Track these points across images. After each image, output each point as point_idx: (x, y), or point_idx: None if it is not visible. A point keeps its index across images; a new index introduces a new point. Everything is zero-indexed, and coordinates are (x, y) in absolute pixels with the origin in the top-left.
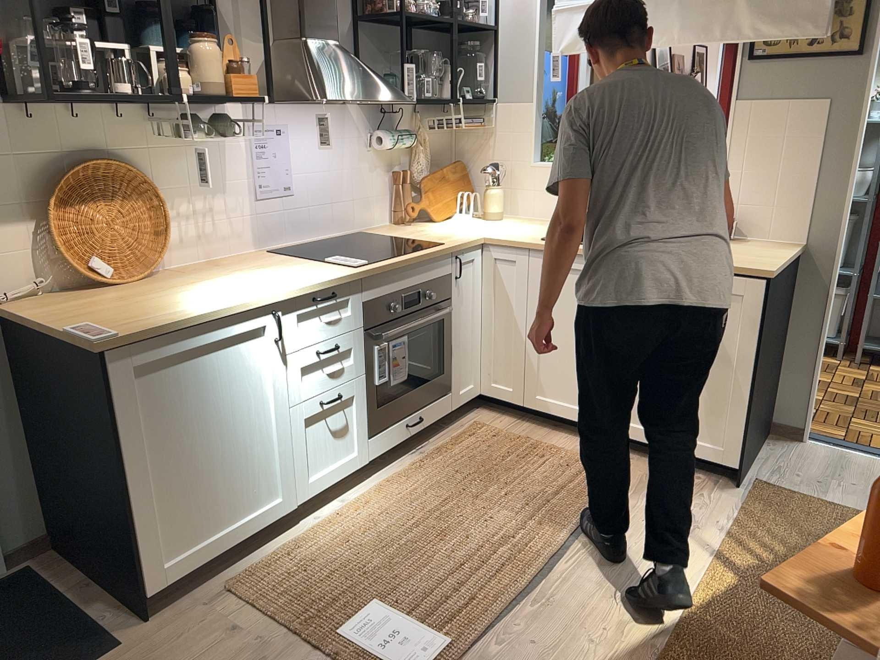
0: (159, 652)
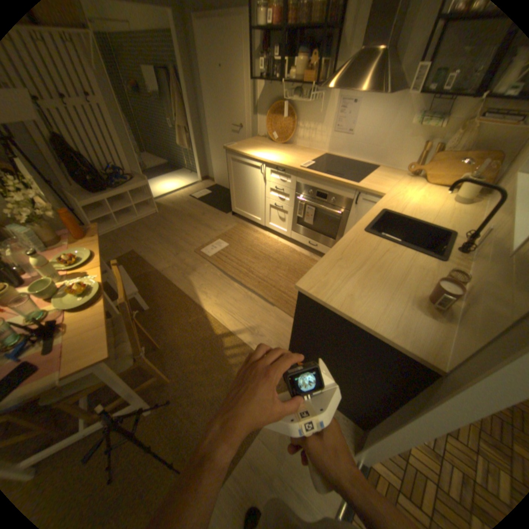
0: (222, 218)
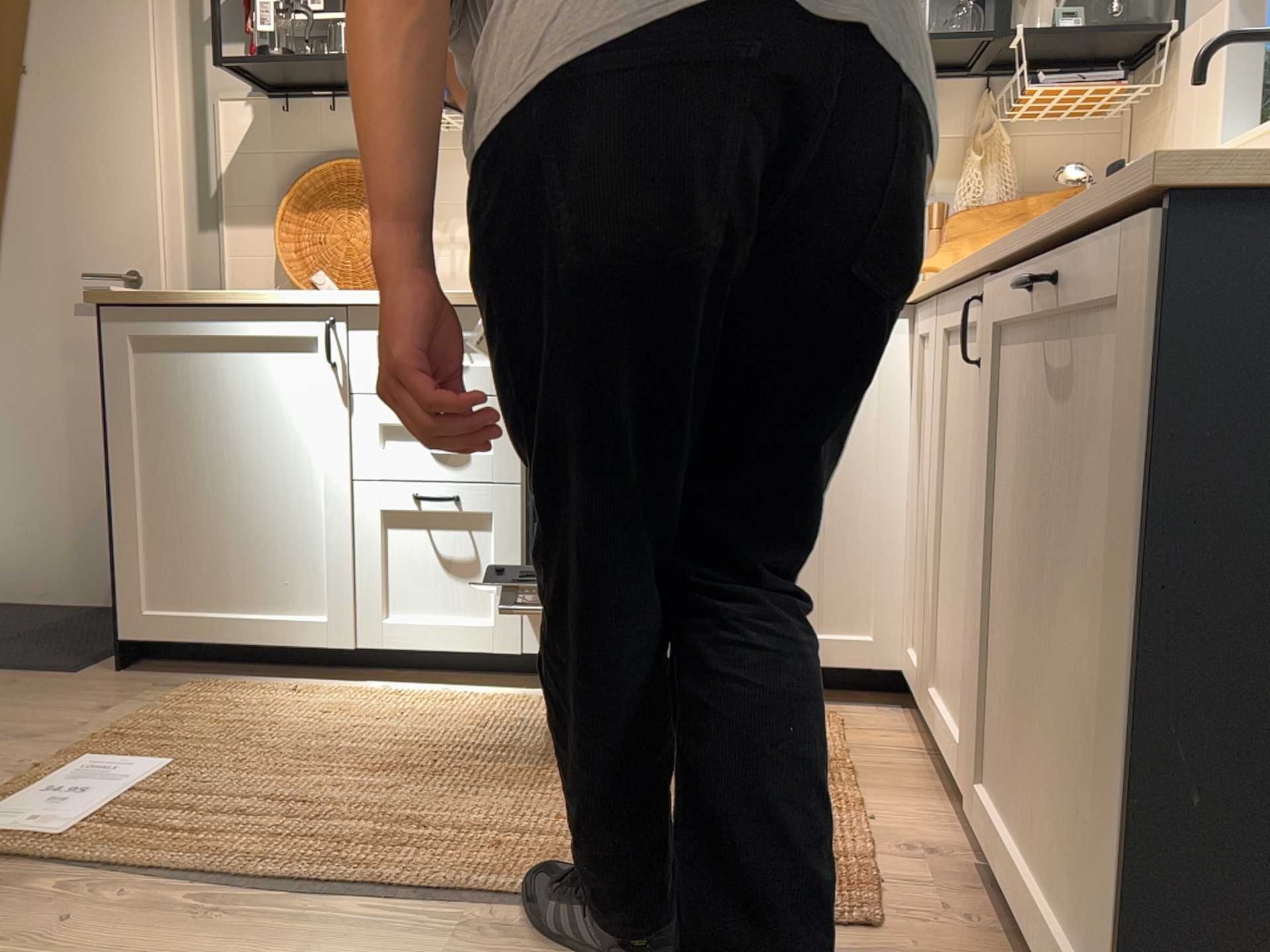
0: (58, 691)
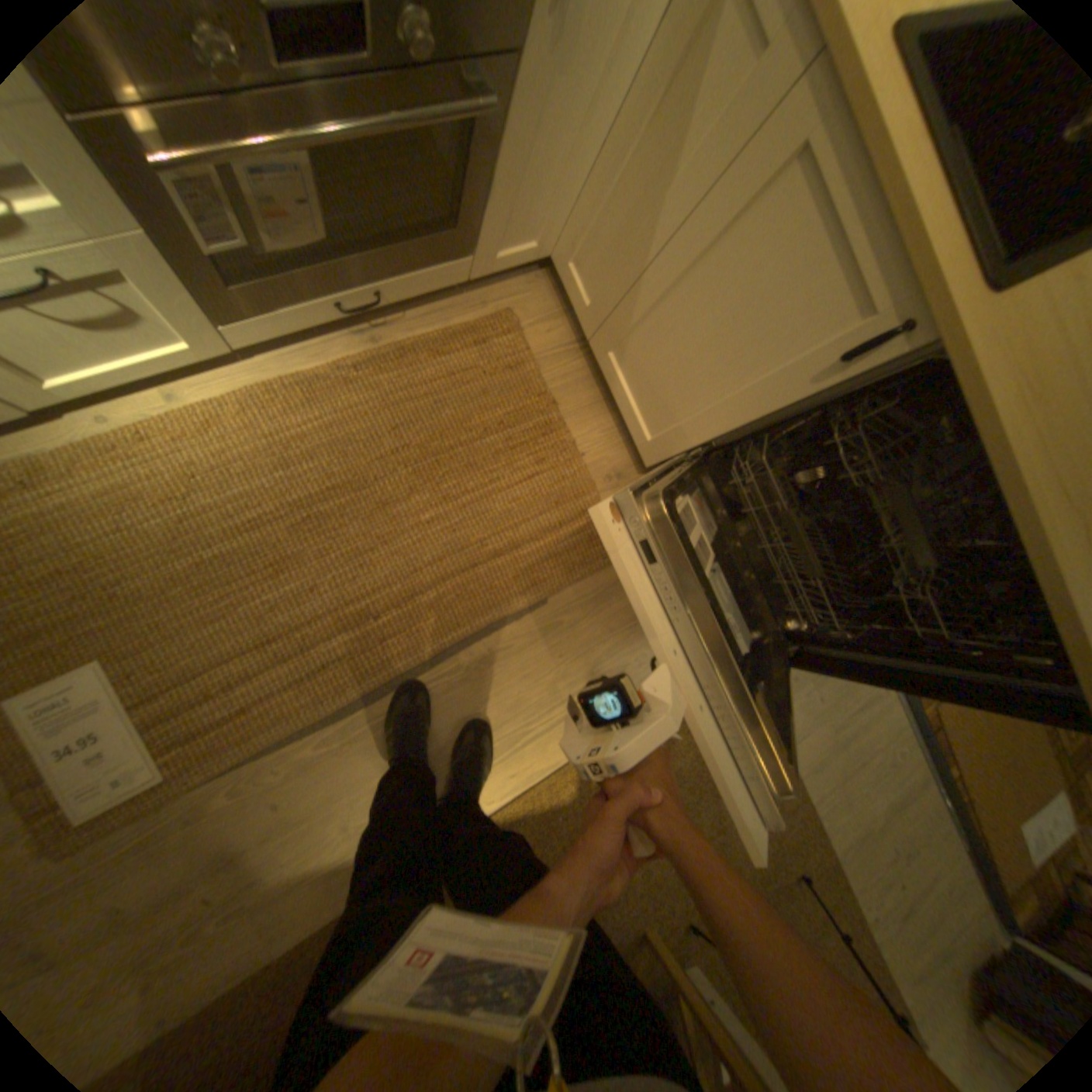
0: None
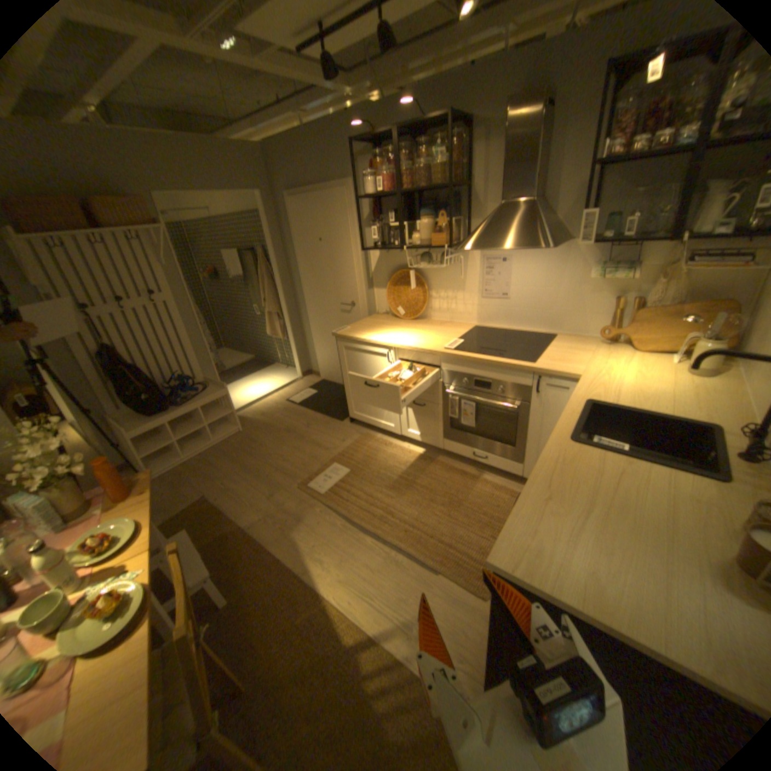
0: (336, 429)
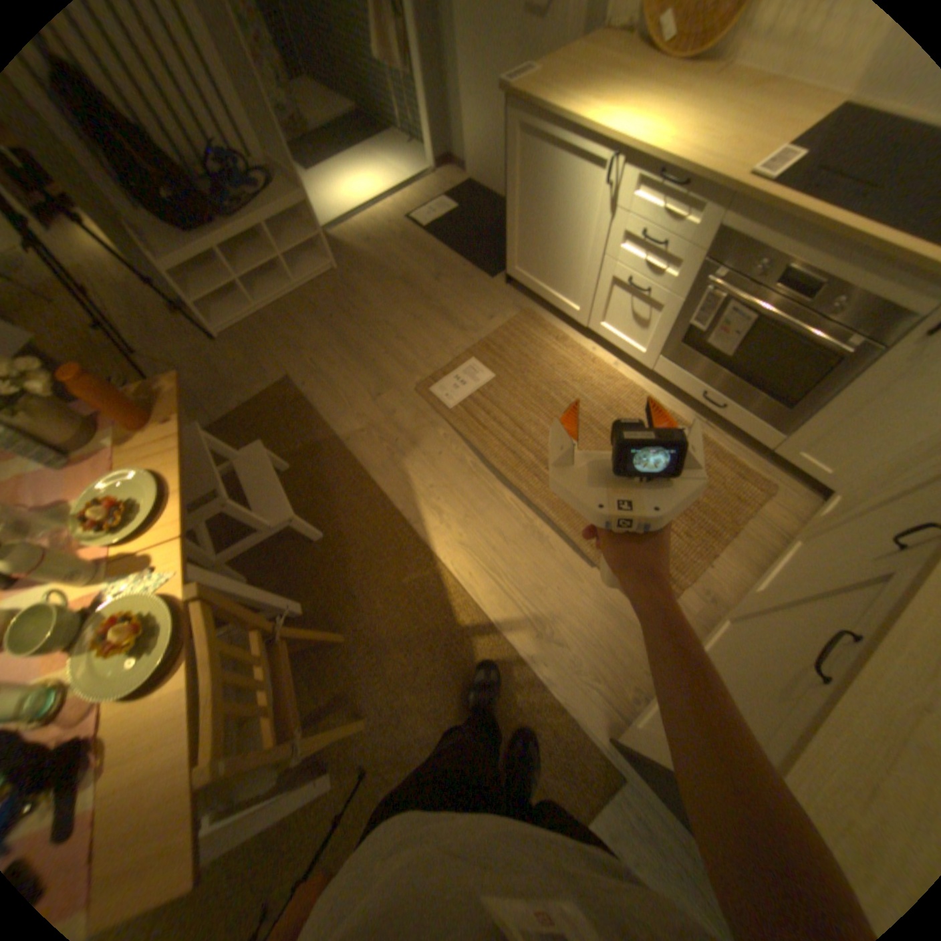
0: (481, 293)
